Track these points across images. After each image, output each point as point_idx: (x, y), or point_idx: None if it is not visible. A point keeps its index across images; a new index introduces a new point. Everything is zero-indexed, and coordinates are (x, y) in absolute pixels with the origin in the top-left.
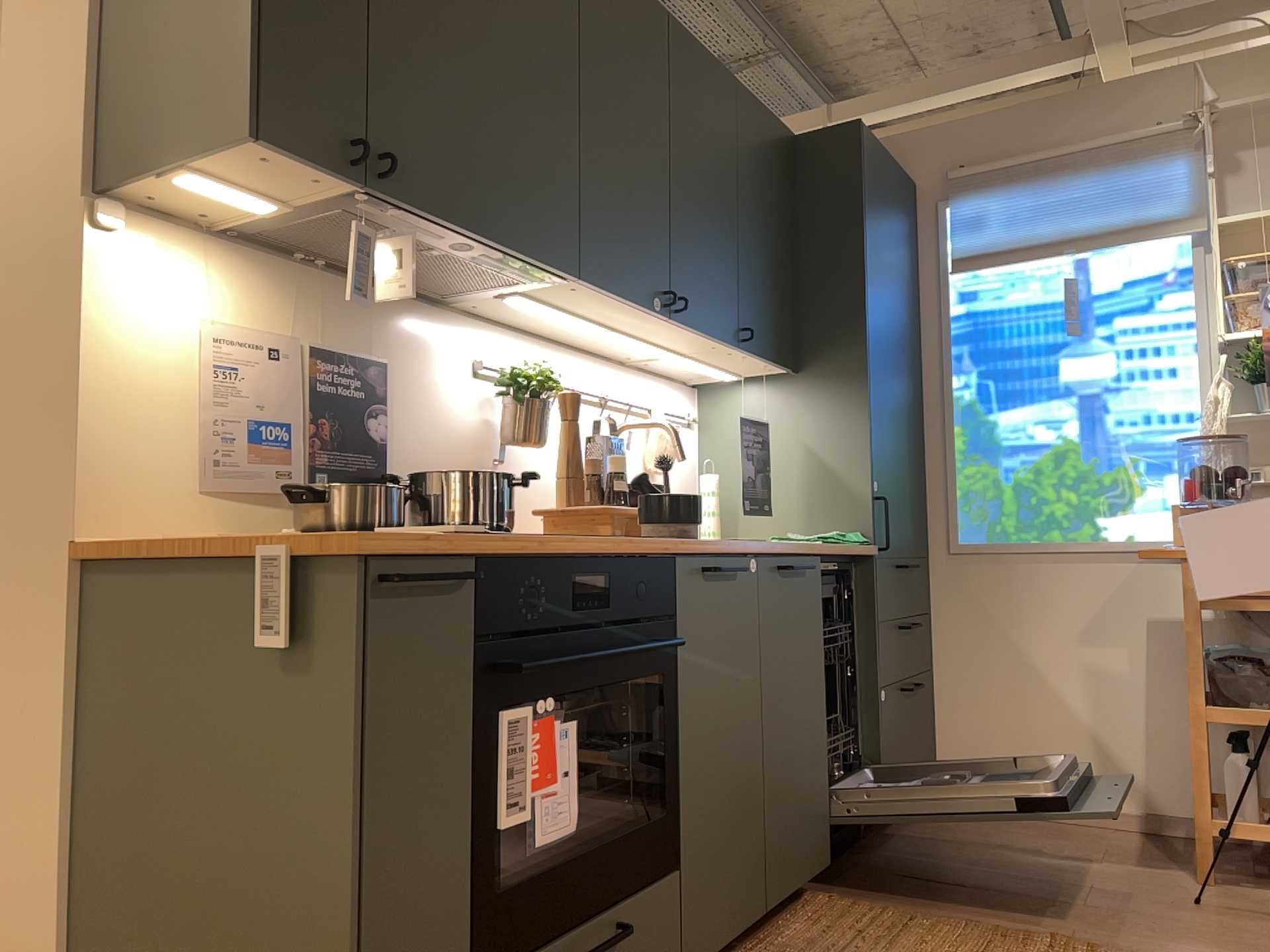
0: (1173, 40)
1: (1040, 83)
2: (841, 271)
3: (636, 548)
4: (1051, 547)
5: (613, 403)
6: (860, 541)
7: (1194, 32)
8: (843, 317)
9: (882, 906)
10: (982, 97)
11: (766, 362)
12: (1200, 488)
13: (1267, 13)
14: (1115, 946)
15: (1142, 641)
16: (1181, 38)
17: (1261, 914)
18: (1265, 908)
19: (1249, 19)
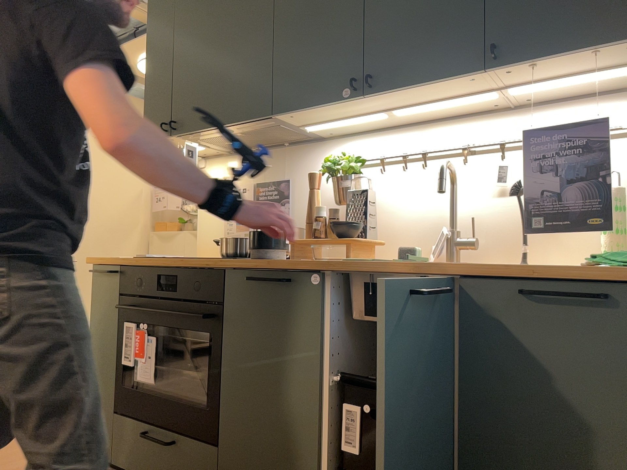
0: None
1: None
2: None
3: (199, 264)
4: None
5: (484, 149)
6: None
7: None
8: None
9: None
10: None
11: (582, 54)
12: None
13: None
14: None
15: None
16: None
17: None
18: None
19: None
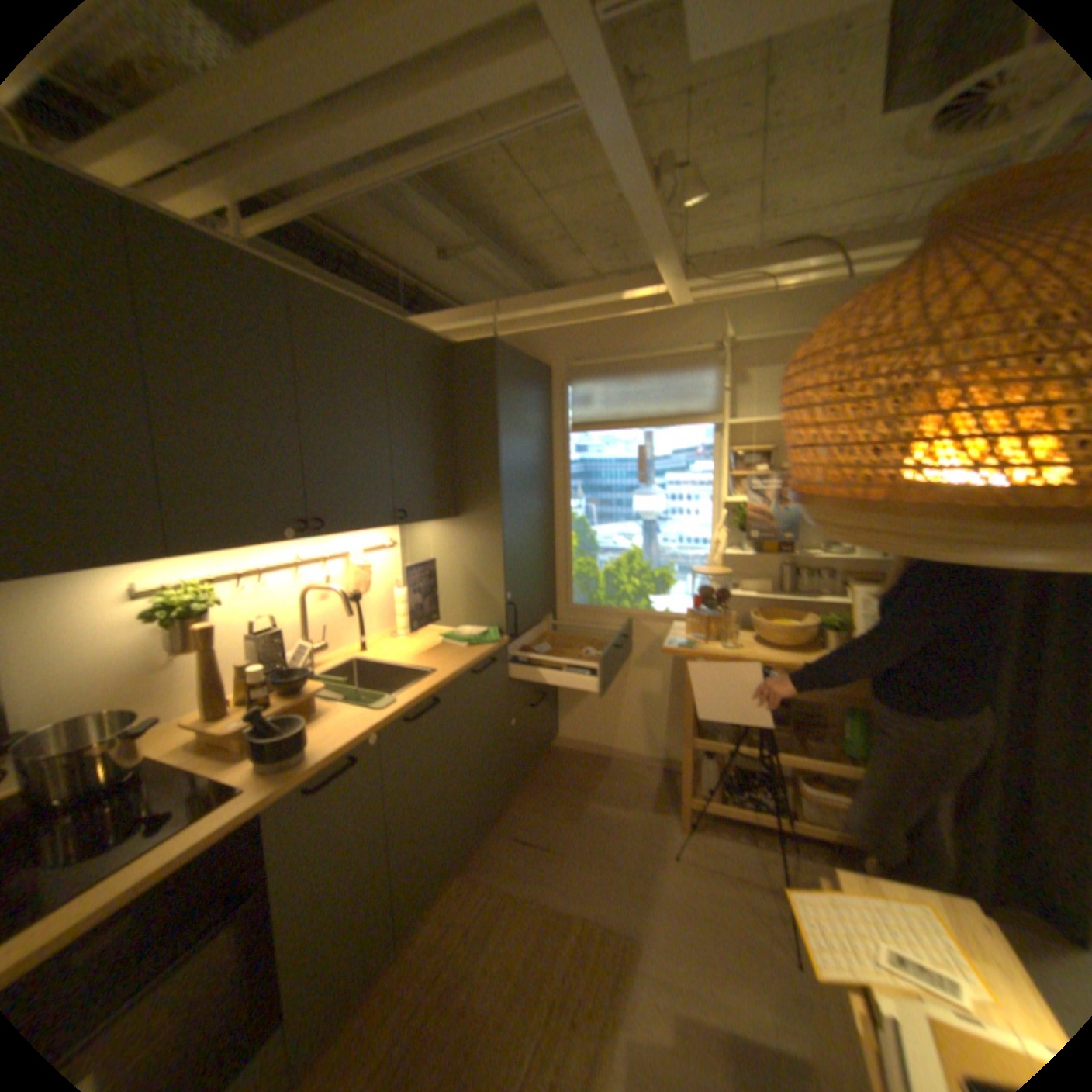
0: (716, 282)
1: (633, 299)
2: (484, 451)
3: (194, 847)
4: (622, 613)
5: (309, 562)
6: (492, 642)
7: (730, 276)
8: (485, 484)
9: (490, 892)
10: (596, 306)
11: (428, 522)
12: (704, 600)
13: (777, 267)
14: (618, 929)
15: (669, 670)
16: (721, 281)
17: (708, 872)
18: (712, 864)
19: (766, 270)
